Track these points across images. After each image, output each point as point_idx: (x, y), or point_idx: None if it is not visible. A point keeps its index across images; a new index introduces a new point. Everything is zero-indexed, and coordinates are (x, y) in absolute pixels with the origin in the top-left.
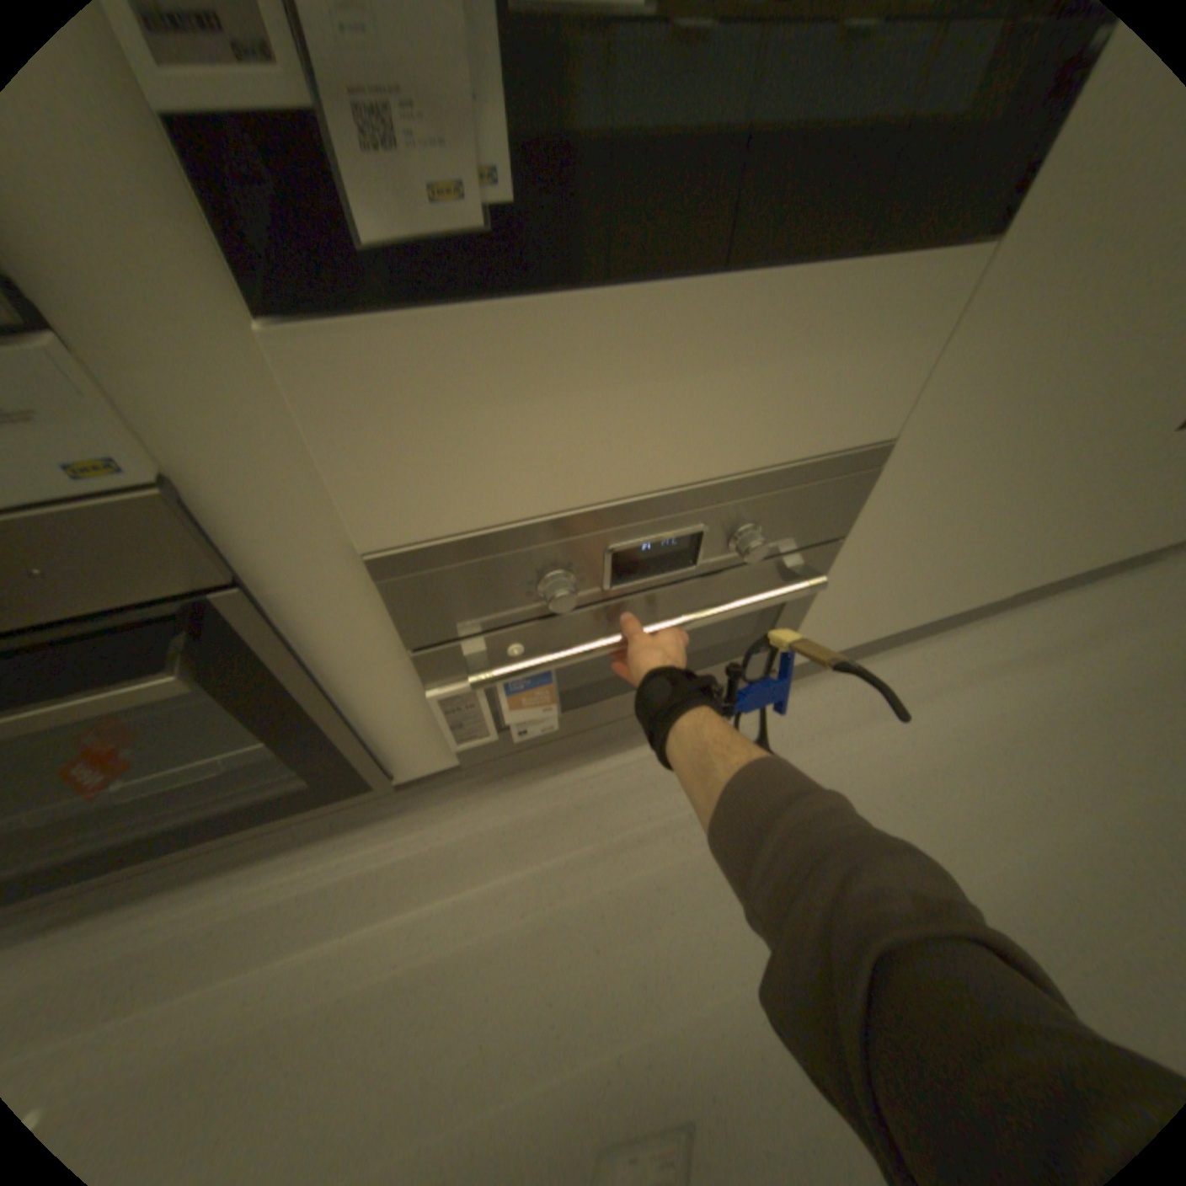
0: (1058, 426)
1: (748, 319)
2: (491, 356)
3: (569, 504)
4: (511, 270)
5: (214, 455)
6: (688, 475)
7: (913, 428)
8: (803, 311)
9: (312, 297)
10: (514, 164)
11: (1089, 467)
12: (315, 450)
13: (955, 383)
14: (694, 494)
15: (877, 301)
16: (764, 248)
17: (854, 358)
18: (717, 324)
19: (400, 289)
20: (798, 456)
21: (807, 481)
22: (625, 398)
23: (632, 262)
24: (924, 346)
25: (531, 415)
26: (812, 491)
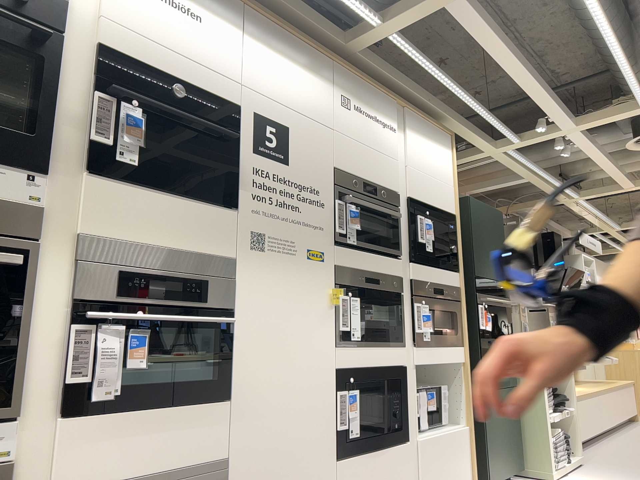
0: (285, 458)
1: (171, 421)
2: (107, 429)
3: (121, 479)
4: (115, 410)
5: (26, 458)
6: (159, 470)
7: (231, 456)
8: (185, 419)
9: (72, 415)
10: (120, 391)
11: (312, 477)
12: (56, 454)
13: (238, 441)
14: (162, 477)
15: (204, 417)
16: (171, 405)
17: (203, 432)
18: (163, 422)
19: (91, 413)
20: (195, 465)
21: (201, 476)
22: (139, 441)
23: (142, 408)
24: (222, 429)
25: (114, 446)
26: (203, 479)
